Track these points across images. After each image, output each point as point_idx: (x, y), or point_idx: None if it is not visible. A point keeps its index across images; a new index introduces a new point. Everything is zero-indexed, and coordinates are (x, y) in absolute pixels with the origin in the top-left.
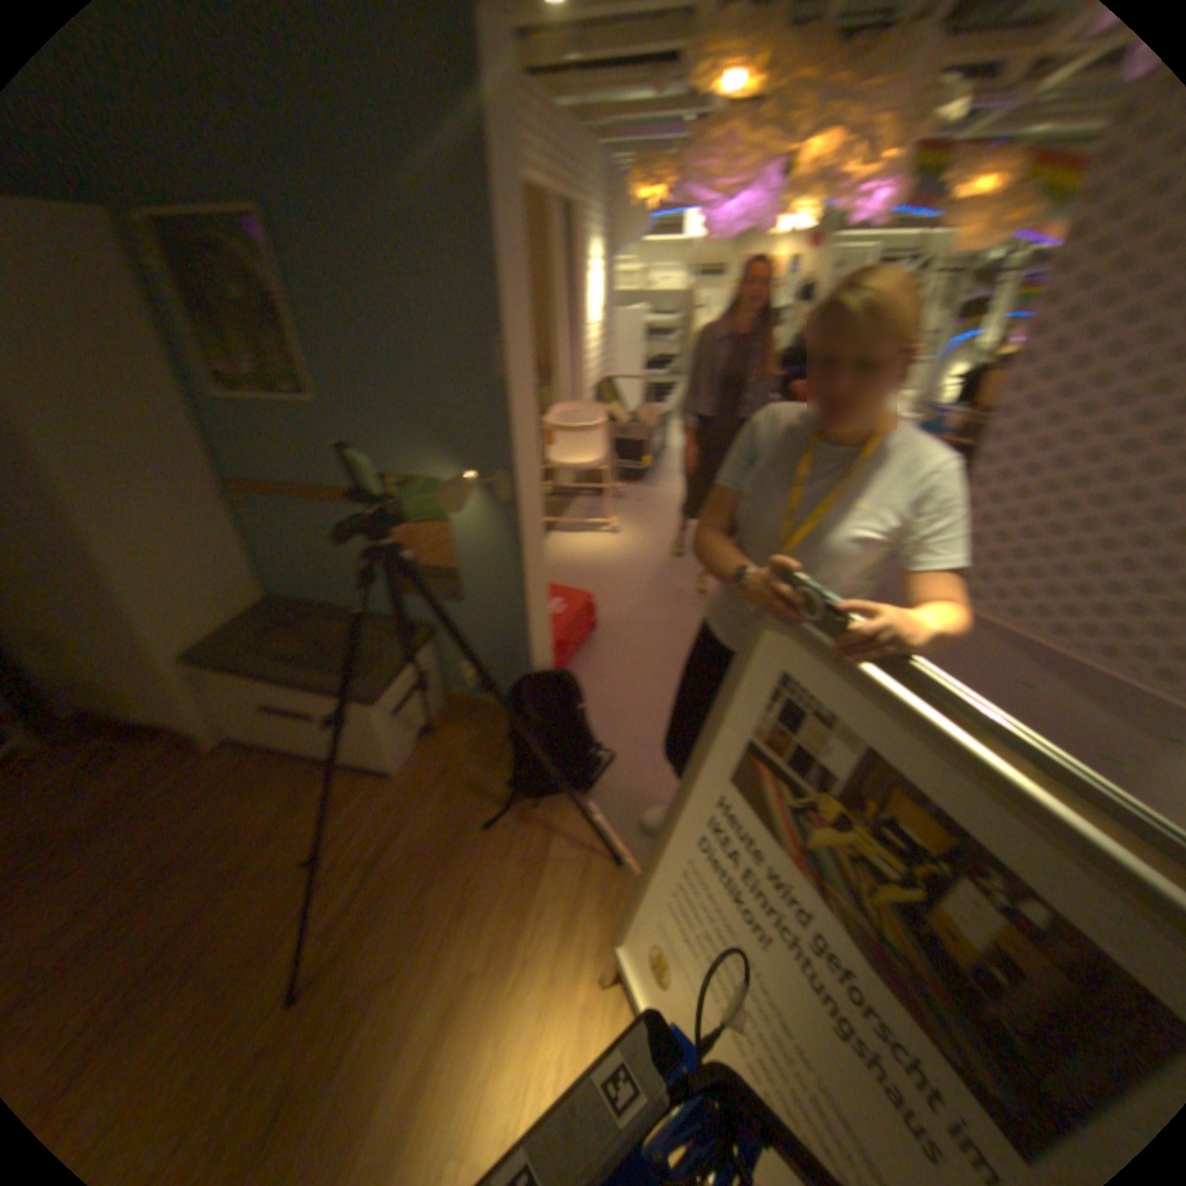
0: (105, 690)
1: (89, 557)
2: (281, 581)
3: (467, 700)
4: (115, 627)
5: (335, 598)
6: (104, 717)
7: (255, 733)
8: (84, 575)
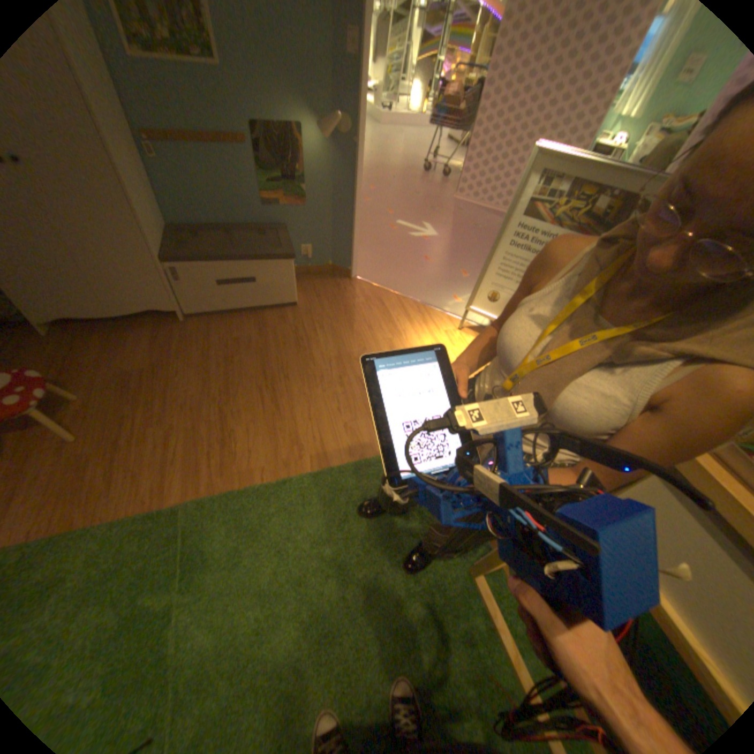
0: (101, 290)
1: (121, 174)
2: (183, 206)
3: (304, 265)
4: (139, 227)
5: (224, 212)
6: (103, 310)
7: (219, 293)
8: (122, 187)
